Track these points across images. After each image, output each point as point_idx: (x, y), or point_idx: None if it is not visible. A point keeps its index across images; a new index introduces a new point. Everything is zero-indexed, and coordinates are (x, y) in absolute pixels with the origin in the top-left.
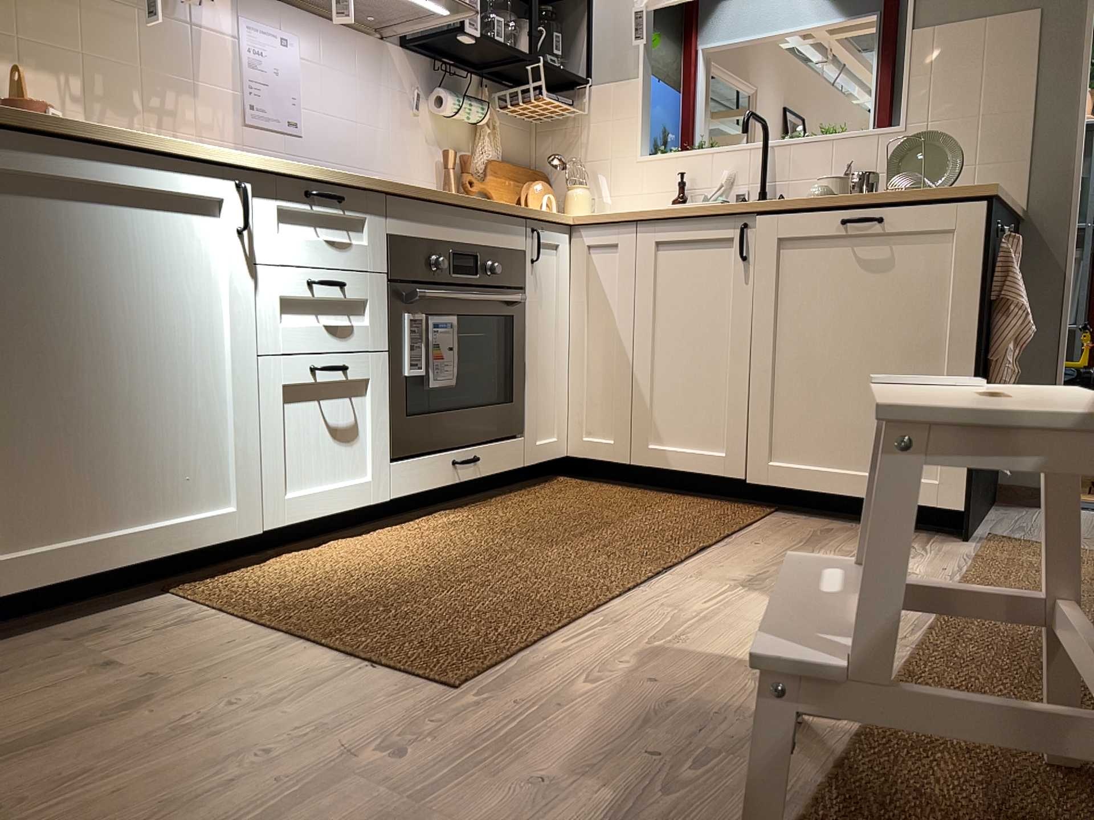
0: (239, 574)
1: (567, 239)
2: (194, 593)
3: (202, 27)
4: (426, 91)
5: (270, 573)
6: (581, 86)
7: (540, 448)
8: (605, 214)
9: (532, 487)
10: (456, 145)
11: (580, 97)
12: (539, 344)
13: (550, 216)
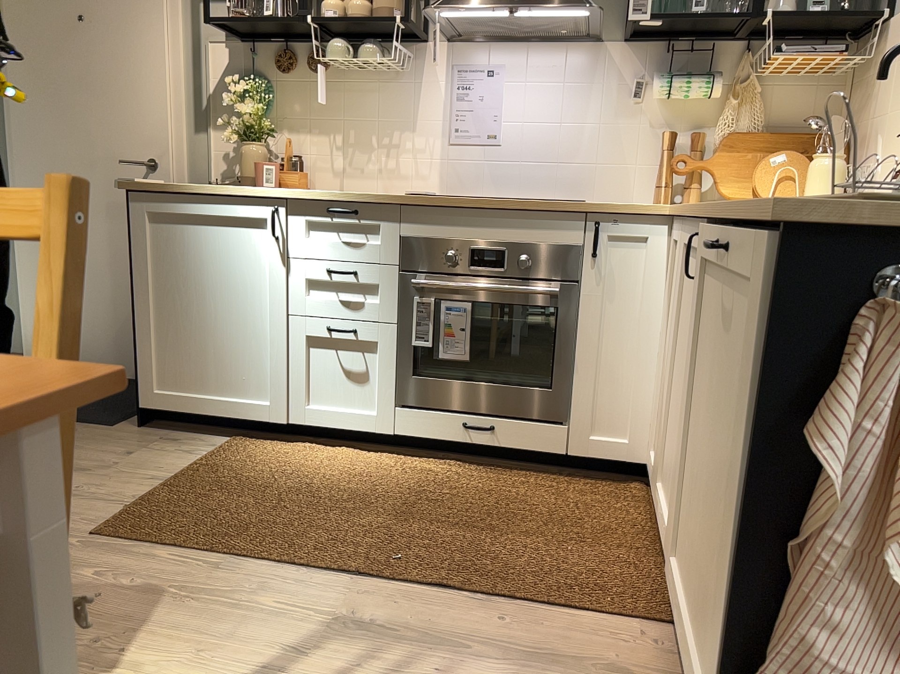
0: (271, 444)
1: (665, 235)
2: (233, 443)
3: (419, 78)
4: (653, 75)
5: (269, 449)
6: (883, 20)
7: (596, 445)
8: (677, 208)
9: (589, 481)
10: (695, 122)
11: (880, 35)
12: (606, 342)
13: (624, 211)
